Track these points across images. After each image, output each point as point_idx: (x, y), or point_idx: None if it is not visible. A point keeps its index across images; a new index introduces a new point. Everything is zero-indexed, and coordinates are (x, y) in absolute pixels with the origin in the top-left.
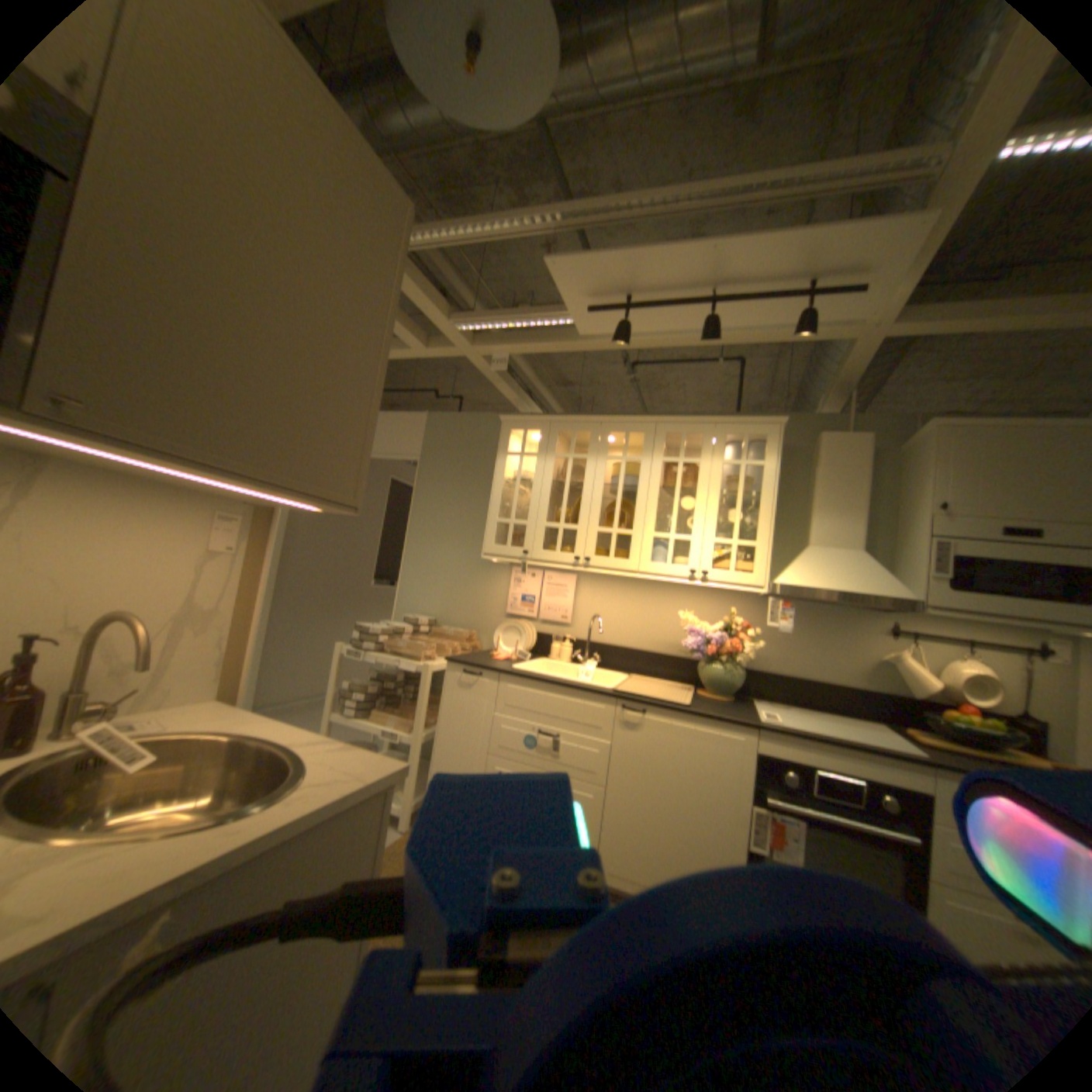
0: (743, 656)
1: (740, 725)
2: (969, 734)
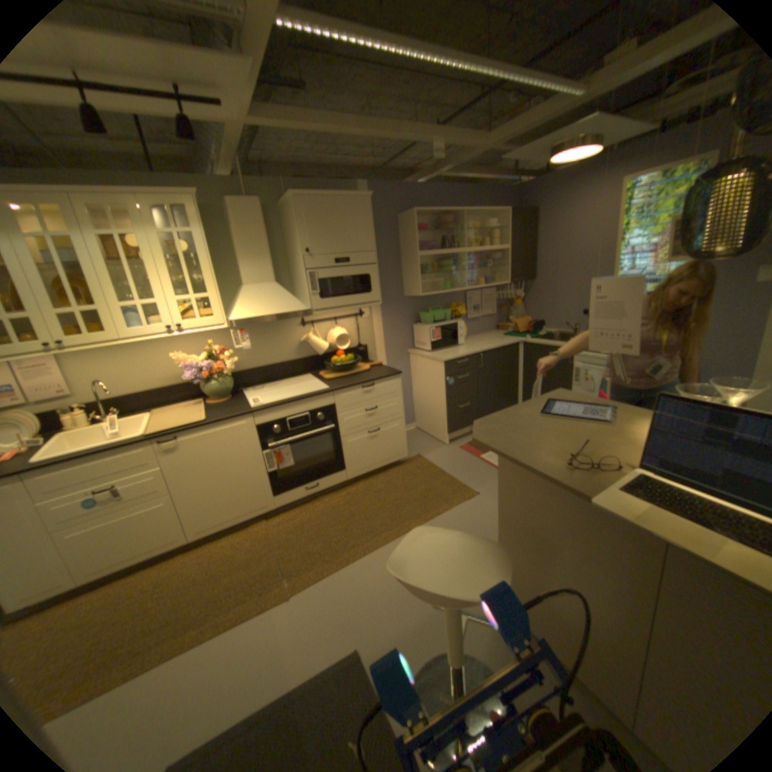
0: (229, 371)
1: (242, 417)
2: (342, 367)
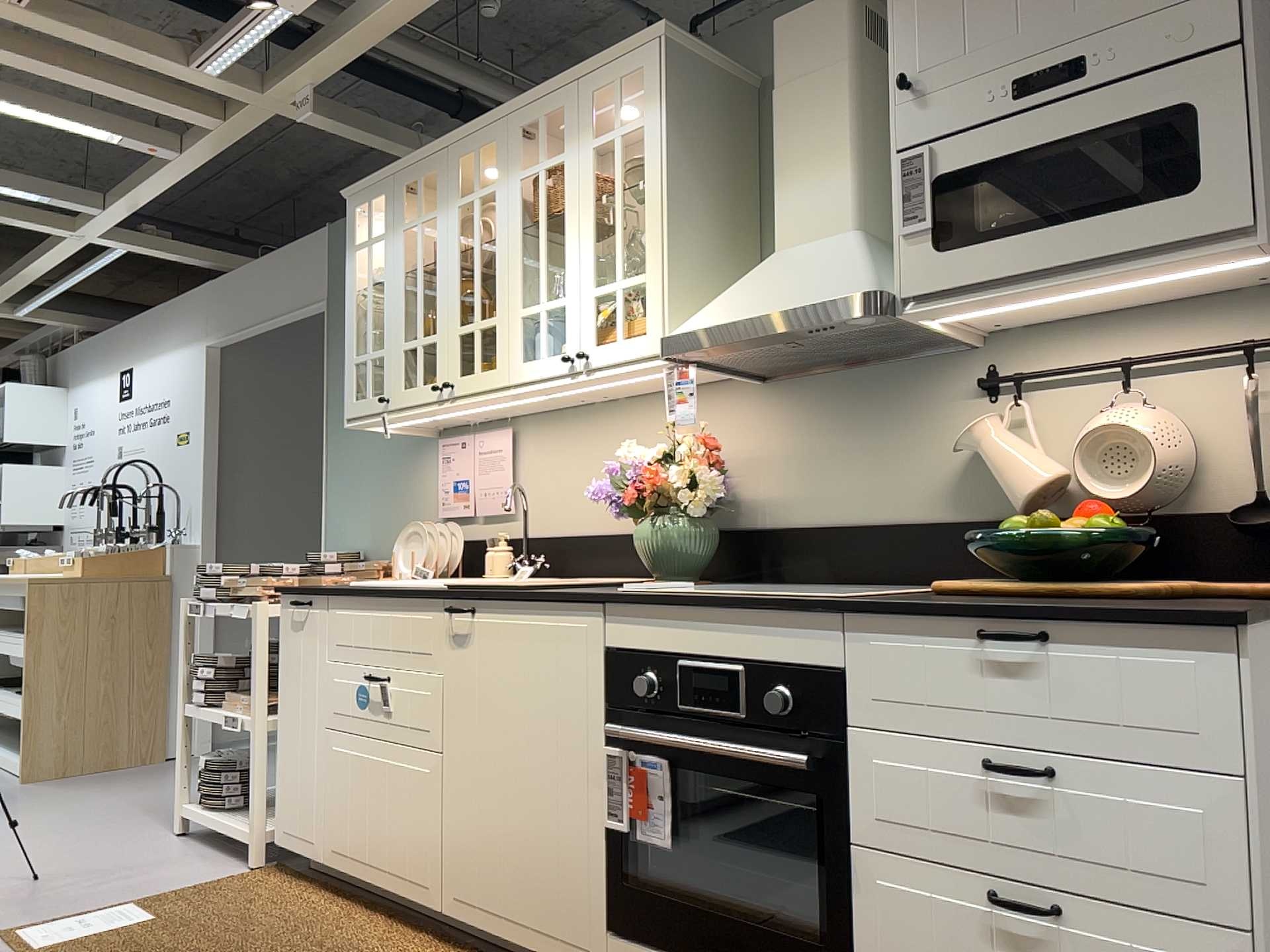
0: (678, 493)
1: (577, 602)
2: (1028, 550)
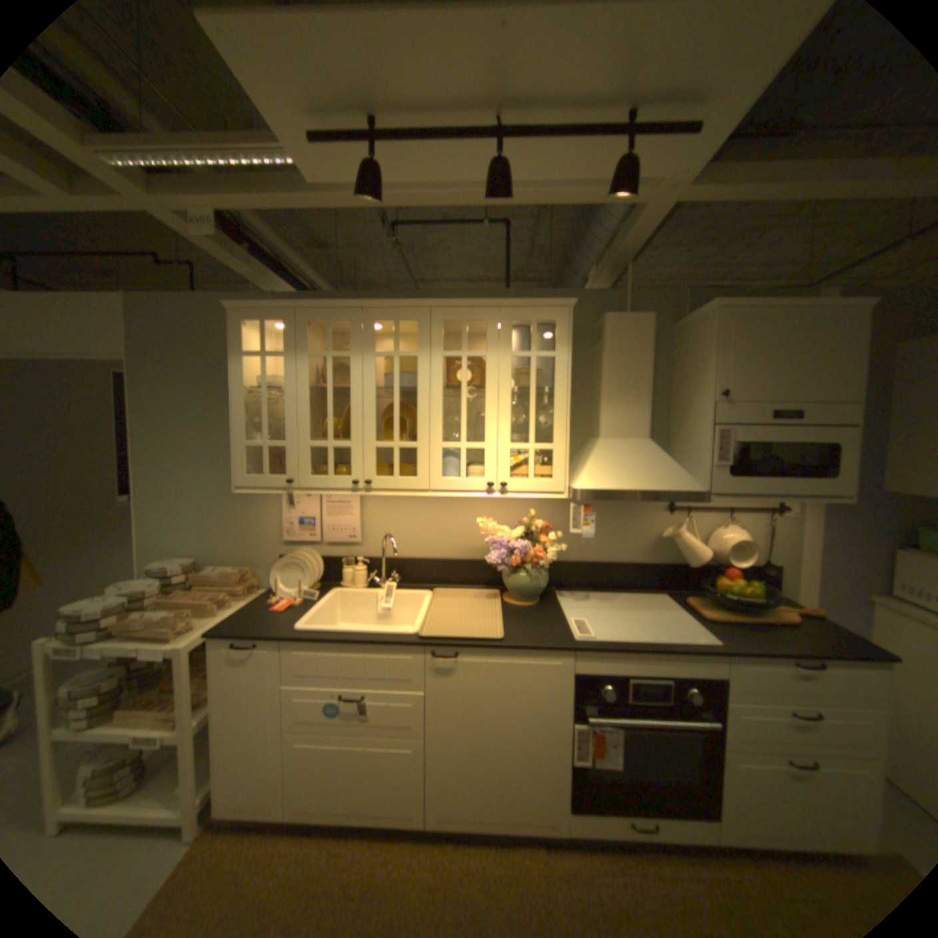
0: (548, 562)
1: (559, 653)
2: (742, 602)
